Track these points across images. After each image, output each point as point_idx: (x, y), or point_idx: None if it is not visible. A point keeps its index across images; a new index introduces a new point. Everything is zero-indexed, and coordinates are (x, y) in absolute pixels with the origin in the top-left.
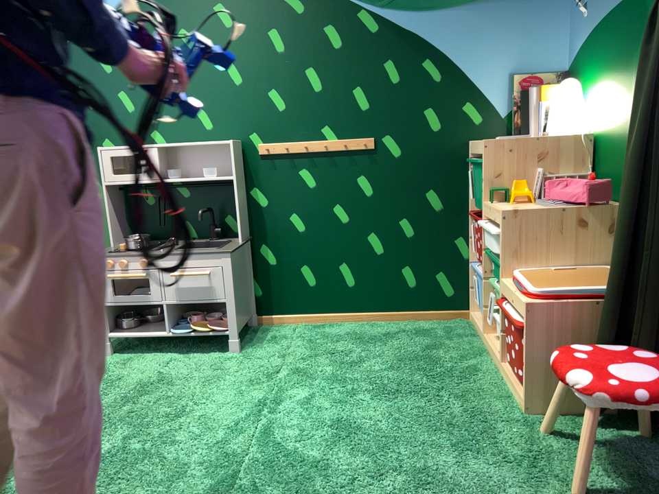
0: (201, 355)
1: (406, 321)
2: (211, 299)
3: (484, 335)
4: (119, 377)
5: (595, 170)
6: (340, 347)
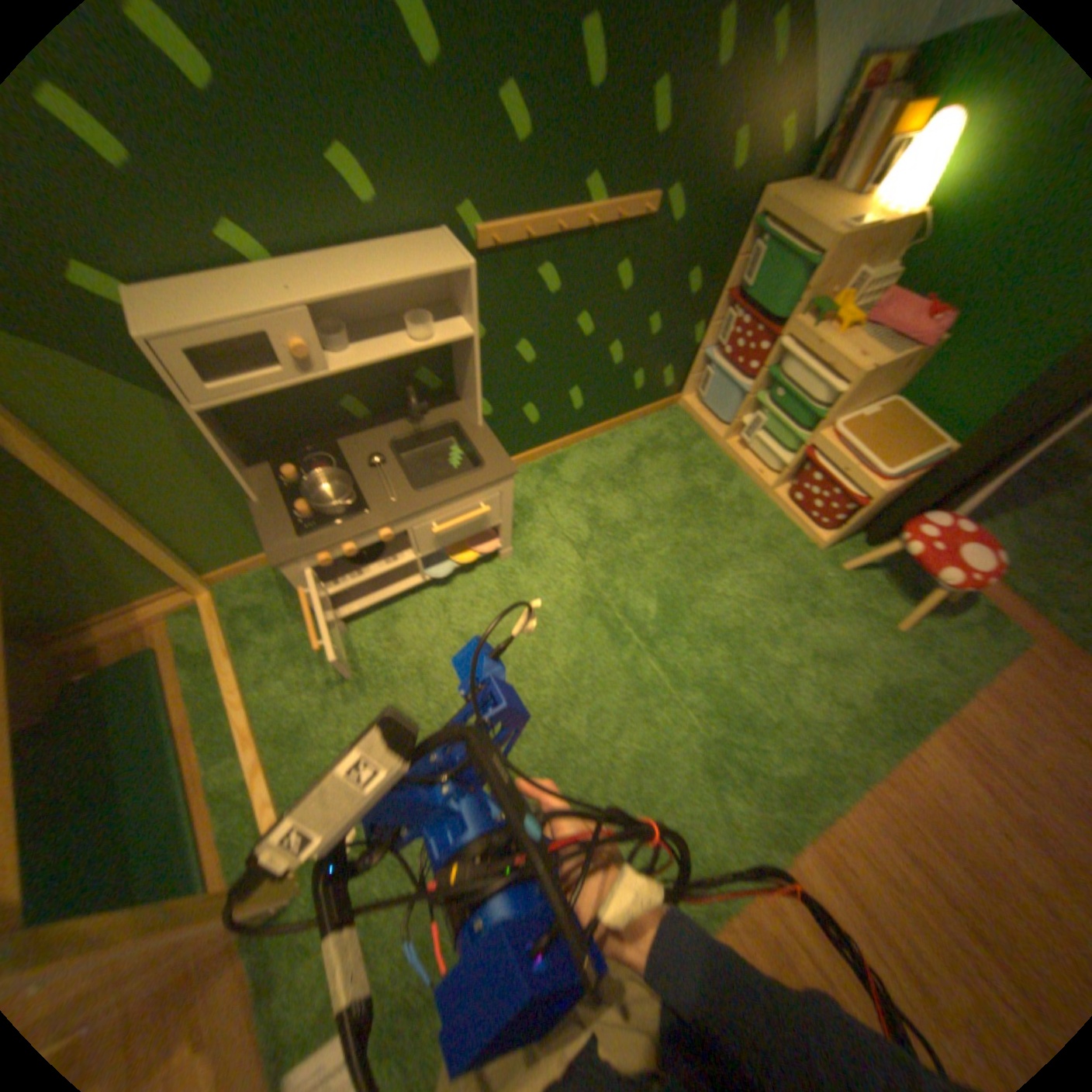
0: (467, 575)
1: (626, 426)
2: (484, 528)
3: (727, 445)
4: (412, 662)
5: (903, 262)
6: (604, 501)
